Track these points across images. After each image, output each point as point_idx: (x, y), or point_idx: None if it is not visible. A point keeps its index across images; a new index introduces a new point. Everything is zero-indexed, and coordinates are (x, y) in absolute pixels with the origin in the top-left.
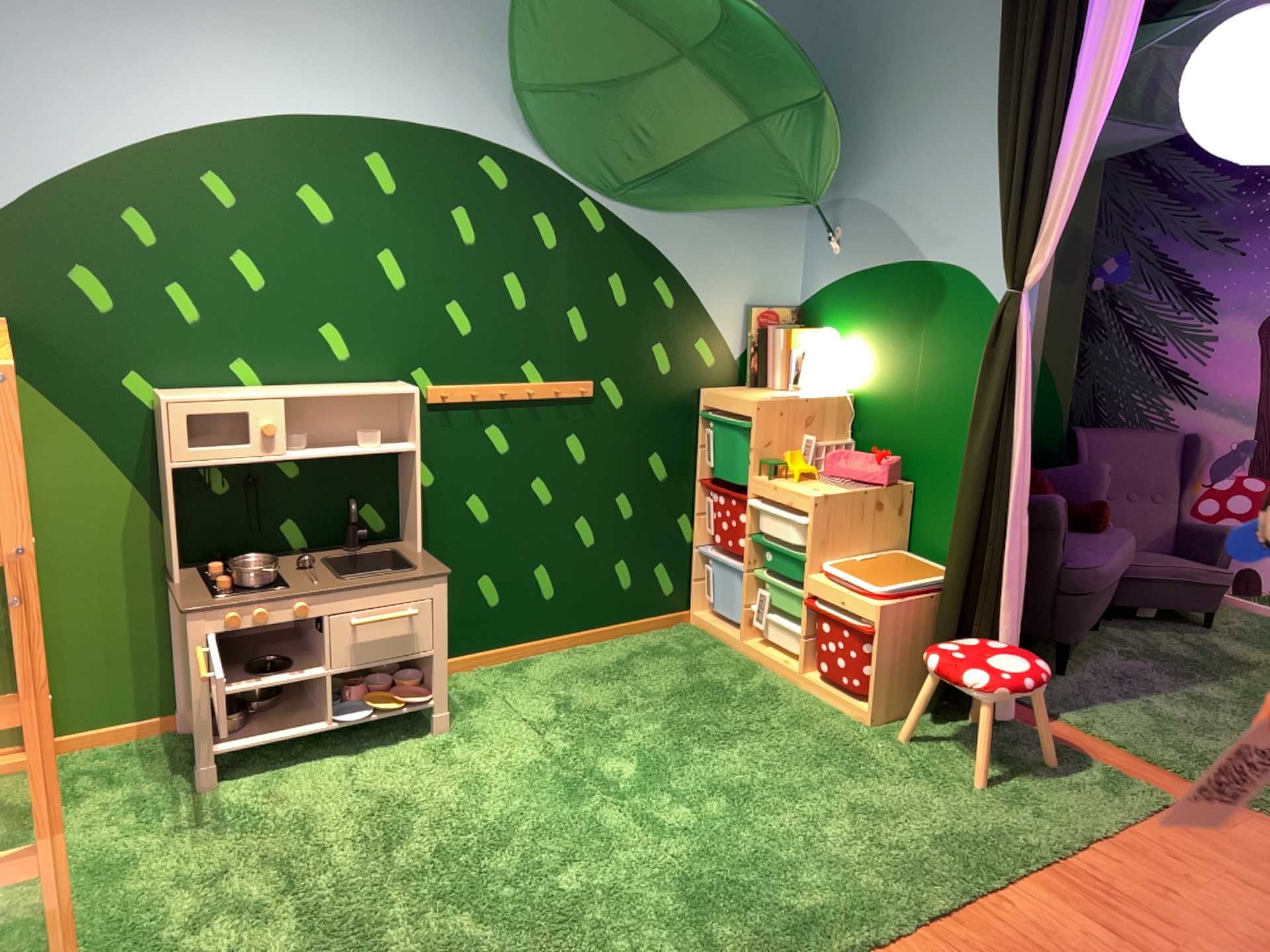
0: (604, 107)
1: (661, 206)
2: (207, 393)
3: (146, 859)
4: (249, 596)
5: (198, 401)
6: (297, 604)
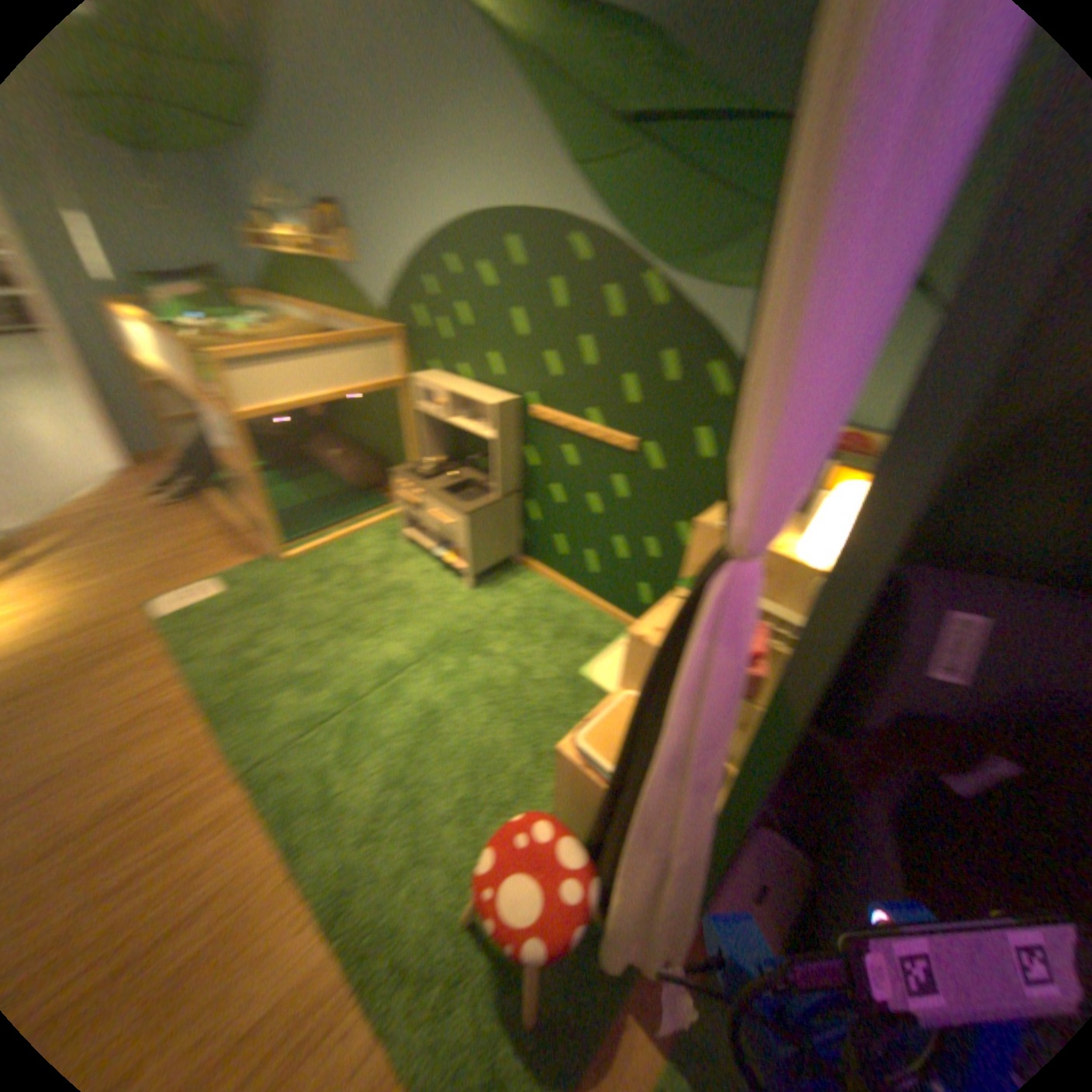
0: (643, 158)
1: (726, 276)
2: (440, 377)
3: (347, 550)
4: (403, 478)
5: (418, 380)
6: (412, 491)
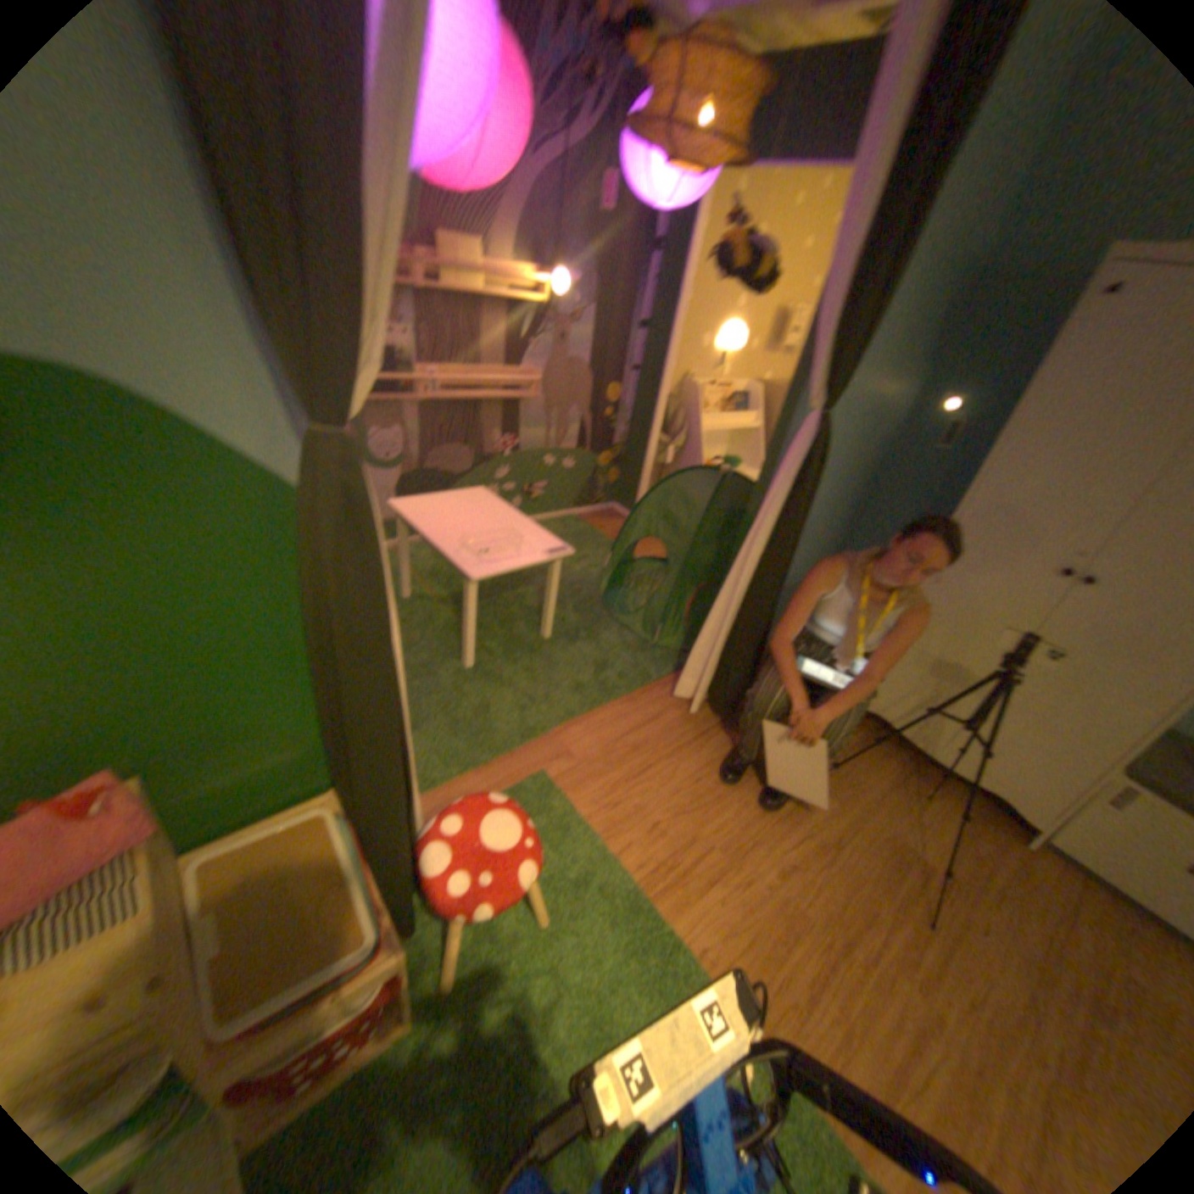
0: None
1: None
2: None
3: None
4: None
5: None
6: None
